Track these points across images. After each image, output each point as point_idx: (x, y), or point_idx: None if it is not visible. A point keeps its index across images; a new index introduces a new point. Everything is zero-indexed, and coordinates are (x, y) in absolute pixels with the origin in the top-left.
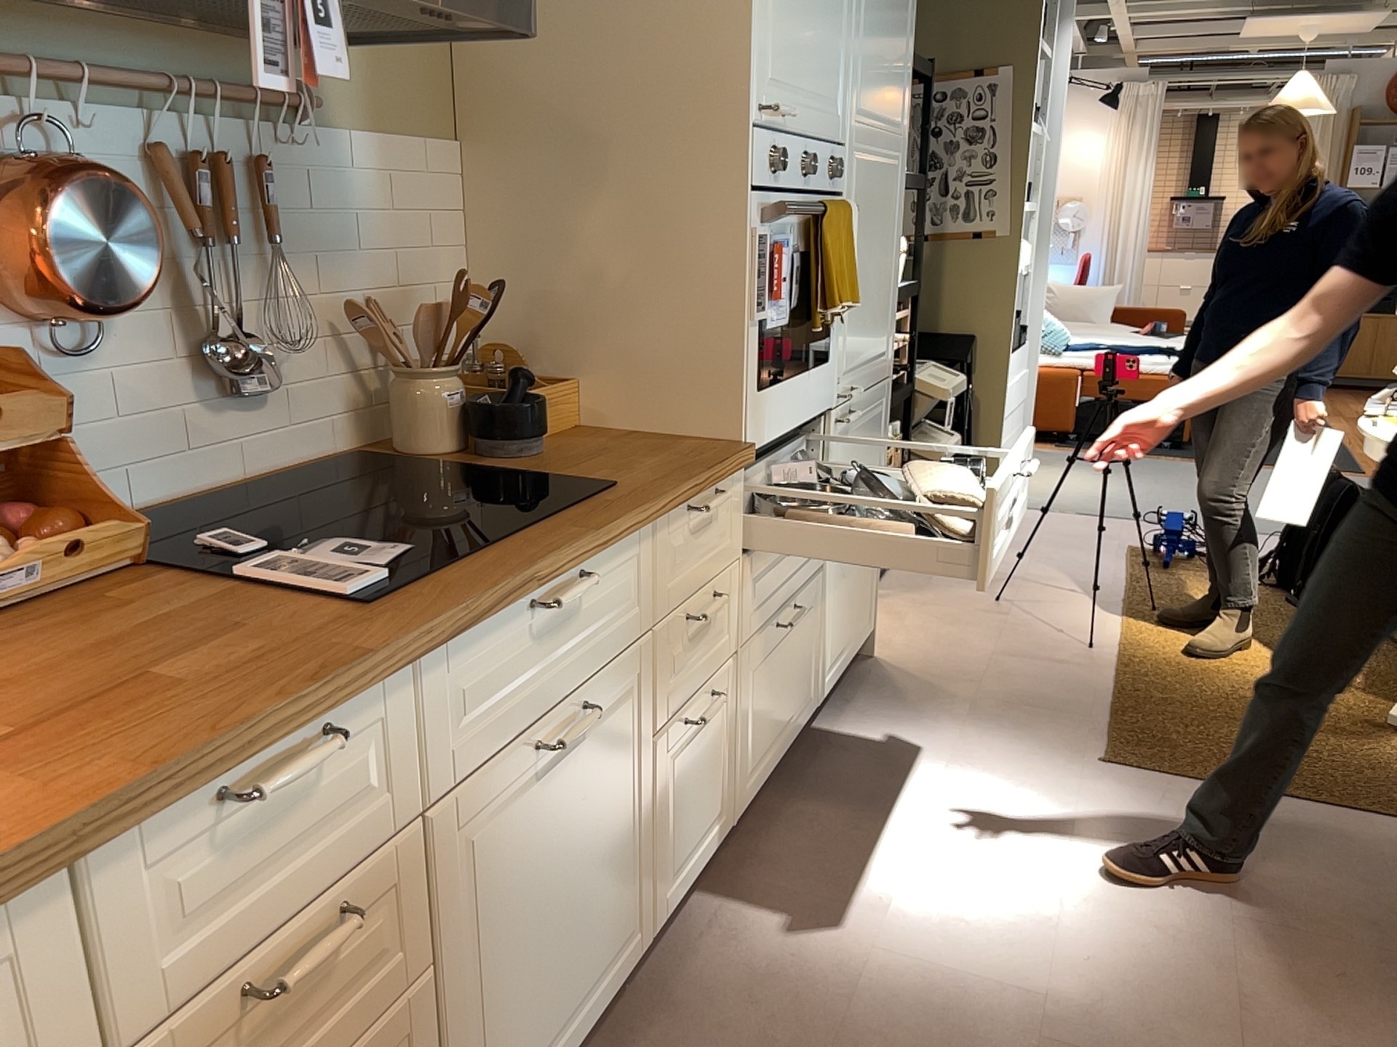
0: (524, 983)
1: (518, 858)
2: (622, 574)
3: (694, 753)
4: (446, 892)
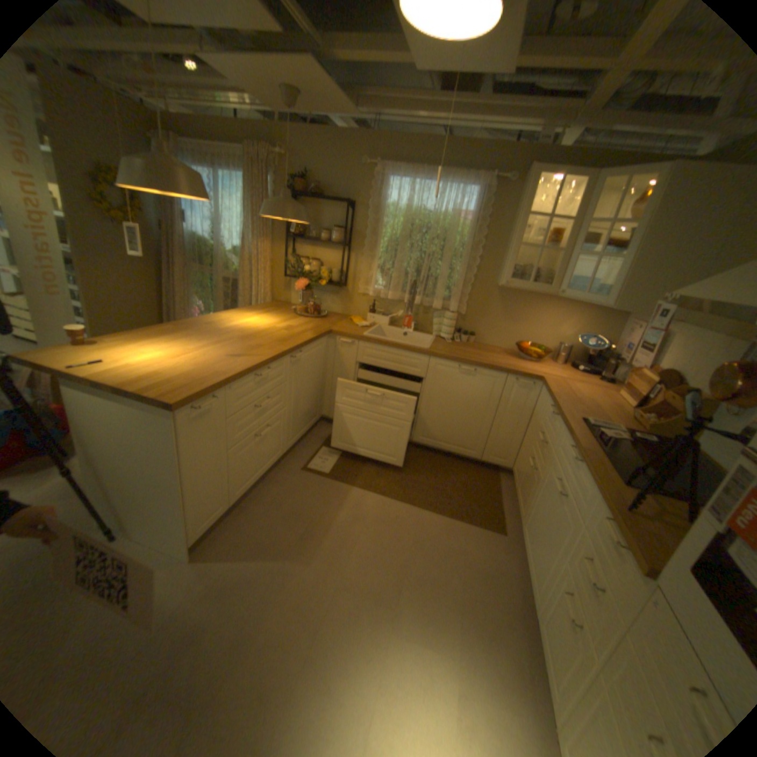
0: (538, 524)
1: (550, 496)
2: (589, 489)
3: (567, 621)
4: (548, 472)
